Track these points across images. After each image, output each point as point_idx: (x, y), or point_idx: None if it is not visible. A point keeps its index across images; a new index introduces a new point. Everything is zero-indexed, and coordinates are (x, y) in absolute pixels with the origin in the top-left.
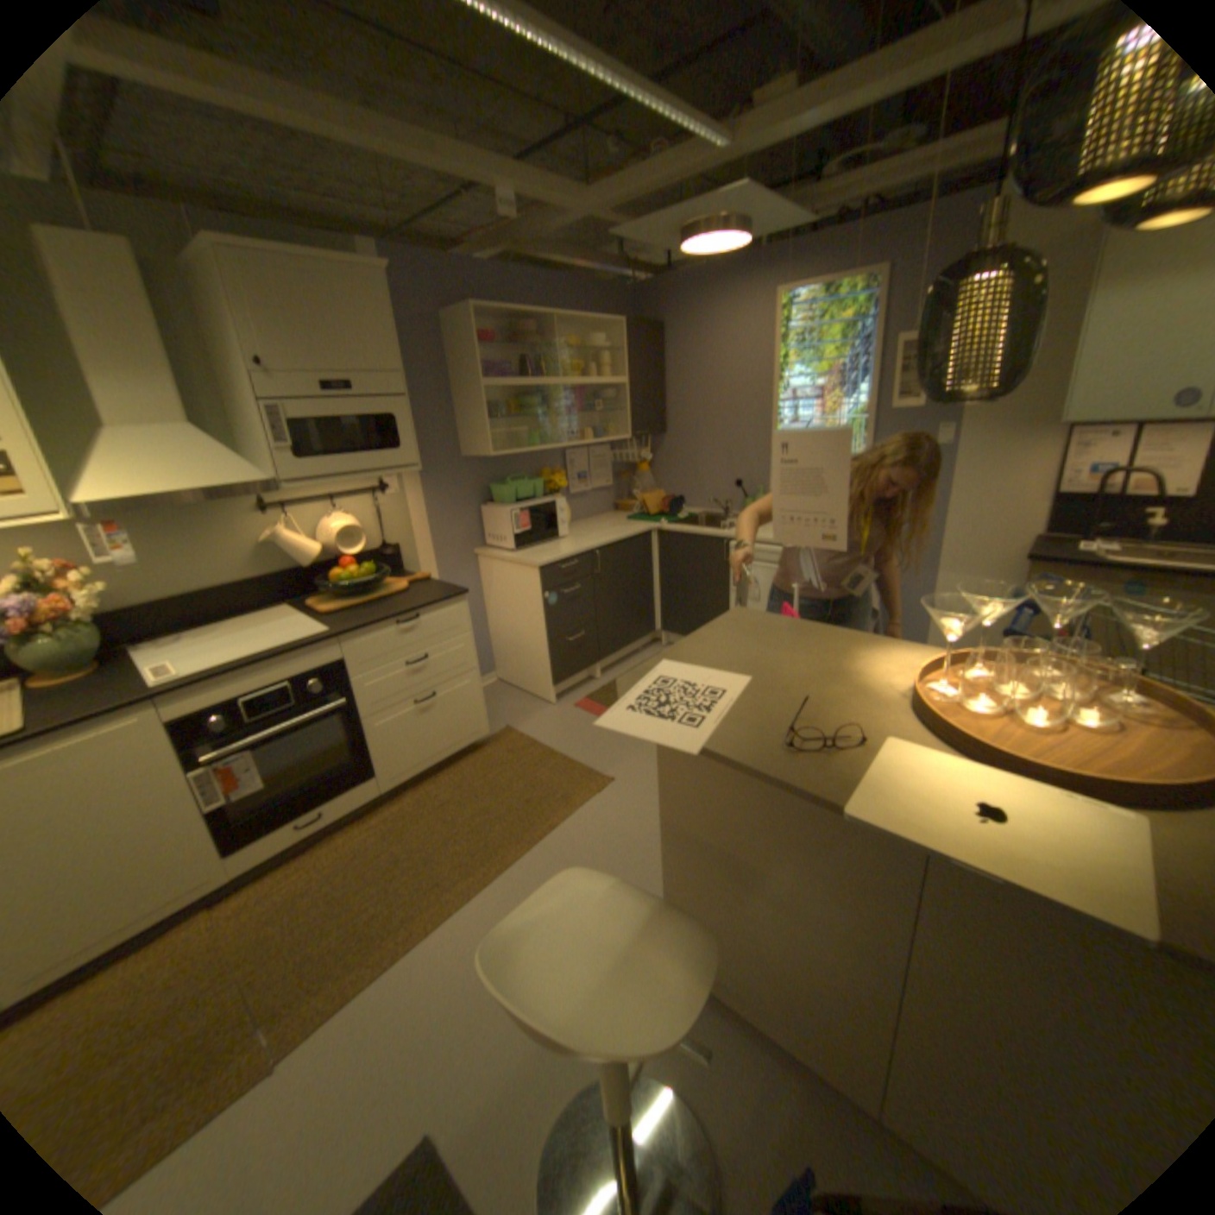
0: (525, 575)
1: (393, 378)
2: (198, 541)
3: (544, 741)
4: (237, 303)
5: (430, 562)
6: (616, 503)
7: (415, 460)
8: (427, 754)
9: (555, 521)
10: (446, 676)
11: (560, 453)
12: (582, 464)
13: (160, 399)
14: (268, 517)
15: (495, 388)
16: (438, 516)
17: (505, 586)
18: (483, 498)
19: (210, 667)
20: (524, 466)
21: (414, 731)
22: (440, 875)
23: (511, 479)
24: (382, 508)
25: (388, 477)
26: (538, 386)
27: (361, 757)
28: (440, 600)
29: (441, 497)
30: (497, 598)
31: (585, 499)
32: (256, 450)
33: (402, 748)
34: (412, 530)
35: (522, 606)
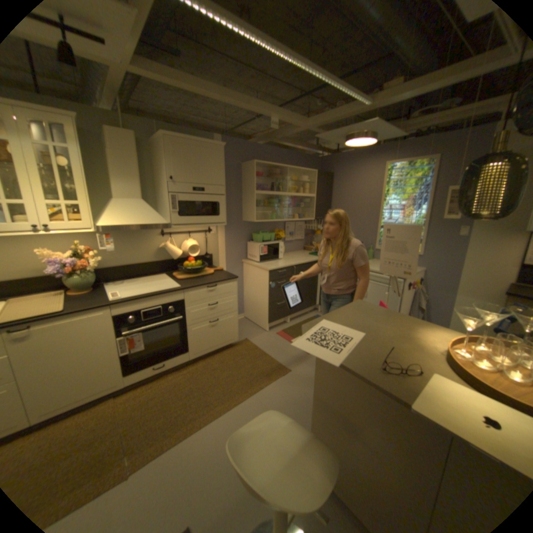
0: (262, 273)
1: (220, 188)
2: (136, 245)
3: (261, 348)
4: (167, 156)
5: (223, 263)
6: (304, 246)
7: (224, 221)
8: (211, 345)
9: (278, 251)
10: (223, 312)
11: (283, 223)
12: (292, 228)
13: (133, 189)
14: (164, 238)
15: (260, 194)
16: (229, 244)
17: (253, 277)
18: (248, 239)
19: (133, 296)
20: (267, 227)
21: (207, 335)
22: (209, 402)
23: (261, 232)
24: (208, 239)
25: (212, 227)
26: (277, 195)
27: (184, 342)
28: (226, 280)
29: (231, 237)
30: (248, 282)
31: (291, 243)
32: (164, 211)
33: (201, 341)
34: (218, 249)
35: (259, 286)
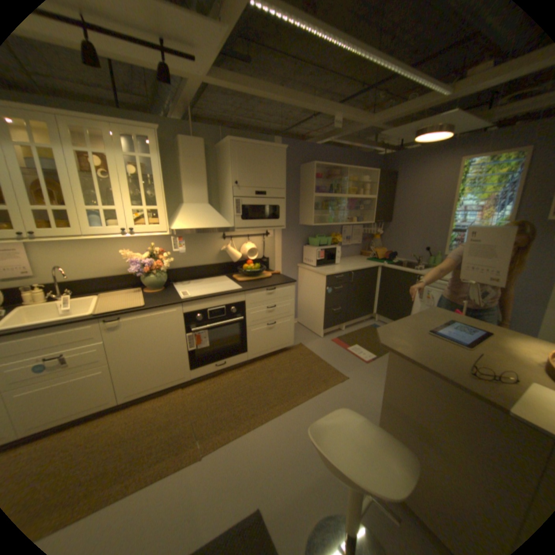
0: (319, 278)
1: (281, 191)
2: (201, 247)
3: (317, 353)
4: (234, 161)
5: (279, 267)
6: (362, 251)
7: (284, 224)
8: (268, 347)
9: (335, 256)
10: (281, 316)
11: (340, 227)
12: (349, 232)
13: (202, 195)
14: (225, 241)
15: (318, 197)
16: (286, 248)
17: (308, 281)
18: (304, 243)
19: (201, 295)
20: (324, 231)
21: (265, 336)
22: (269, 400)
23: (318, 236)
24: (265, 242)
25: (270, 230)
26: (336, 197)
27: (243, 342)
28: (285, 283)
29: (288, 240)
30: (303, 286)
31: (348, 248)
32: (228, 215)
33: (259, 342)
34: (275, 253)
35: (315, 291)
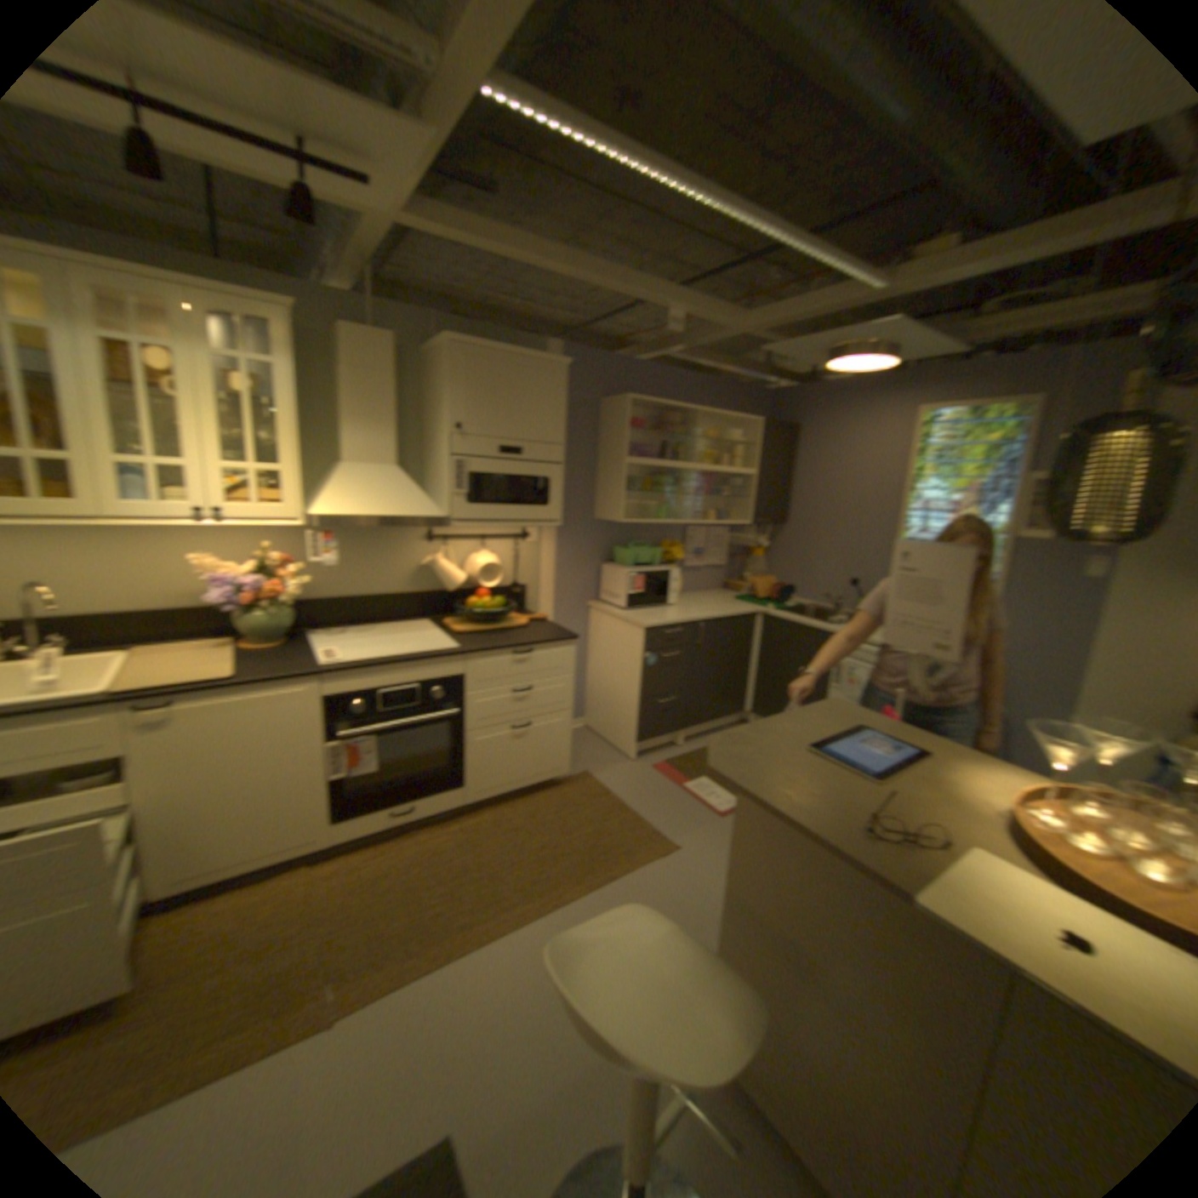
0: (633, 633)
1: (559, 449)
2: (382, 556)
3: (620, 794)
4: (459, 383)
5: (551, 605)
6: (728, 581)
7: (561, 517)
8: (514, 778)
9: (669, 588)
10: (546, 709)
11: (684, 528)
12: (703, 540)
13: (388, 446)
14: (436, 546)
15: (638, 465)
16: (567, 566)
17: (612, 639)
18: (608, 557)
19: (370, 658)
20: (650, 535)
21: (508, 753)
22: (506, 893)
23: (636, 545)
24: (523, 552)
25: (534, 528)
26: (676, 468)
27: (460, 765)
28: (556, 640)
29: (572, 551)
30: (602, 649)
31: (700, 573)
32: (443, 492)
33: (495, 766)
34: (543, 575)
35: (624, 660)
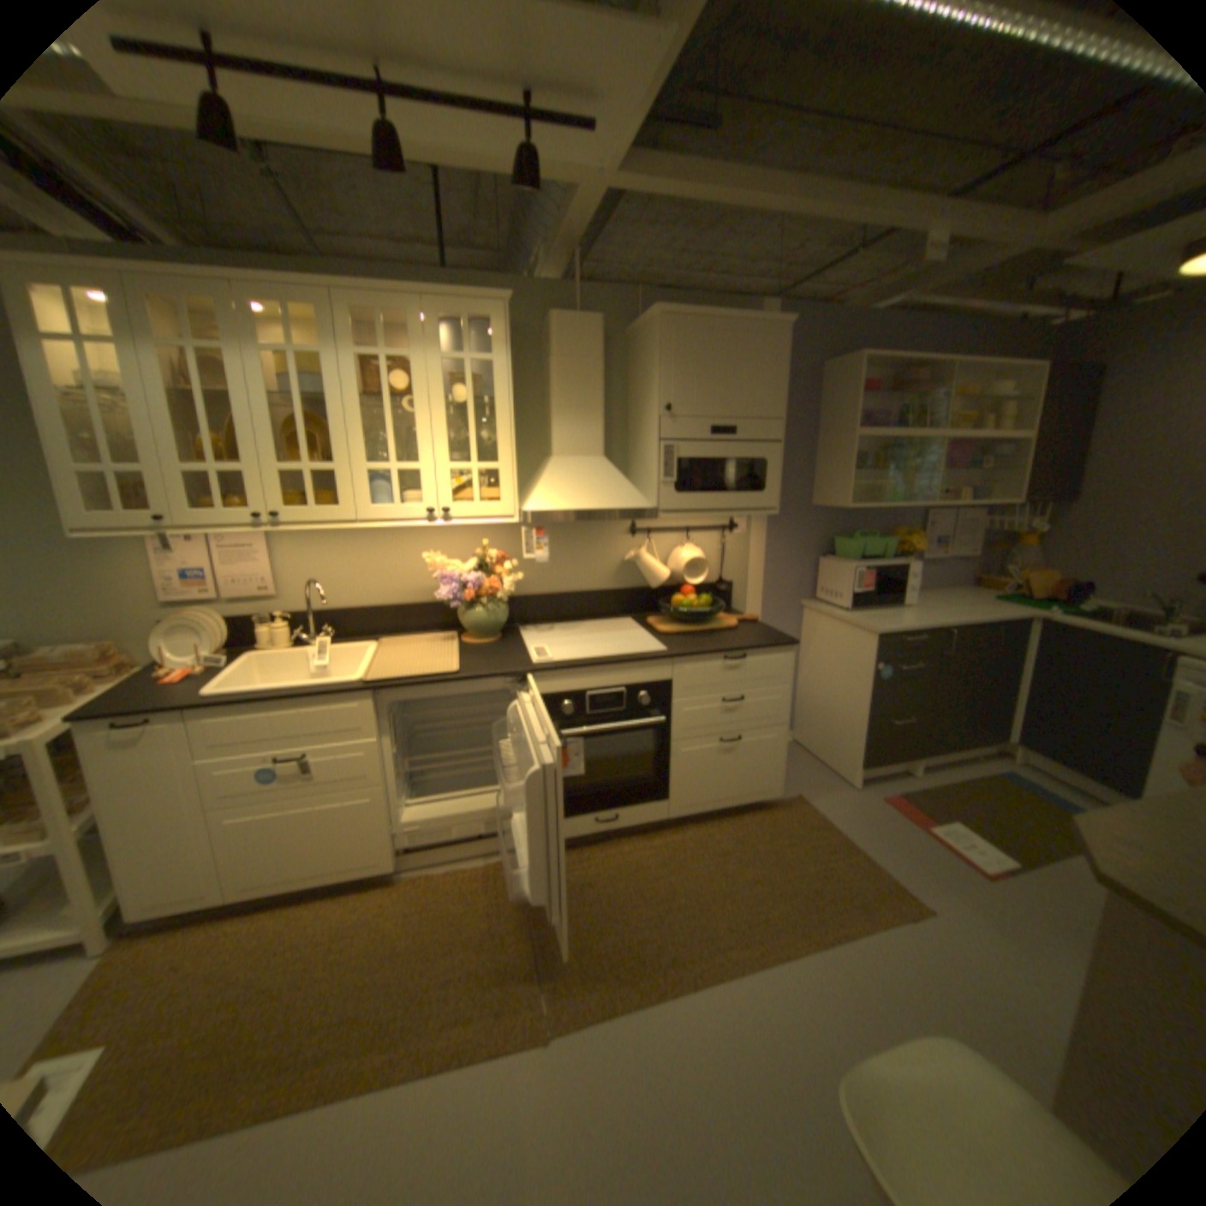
0: (859, 640)
1: (775, 426)
2: (583, 554)
3: (844, 831)
4: (666, 360)
5: (756, 605)
6: (981, 577)
7: (776, 504)
8: (718, 797)
9: (905, 586)
10: (756, 725)
11: (921, 513)
12: (947, 527)
13: (591, 438)
14: (635, 541)
15: (866, 439)
16: (776, 562)
17: (829, 646)
18: (824, 550)
19: (574, 660)
20: (877, 523)
21: (713, 770)
22: (716, 933)
23: (860, 535)
24: (727, 547)
25: (739, 519)
26: (916, 438)
27: (662, 778)
28: (770, 647)
29: (782, 544)
30: (815, 657)
31: (941, 567)
32: (645, 483)
33: (698, 782)
34: (747, 572)
35: (845, 672)
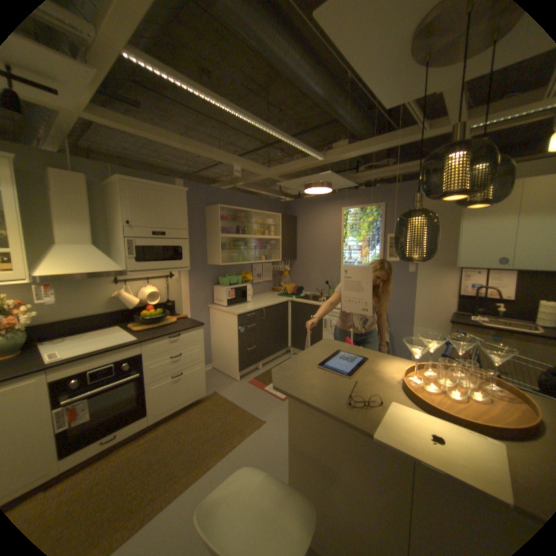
0: (231, 318)
1: (184, 232)
2: (84, 294)
3: (232, 400)
4: (124, 200)
5: (188, 309)
6: (273, 287)
7: (188, 265)
8: (174, 404)
9: (246, 294)
10: (189, 364)
11: (250, 265)
12: (259, 270)
13: (83, 234)
14: (118, 285)
15: (225, 237)
16: (194, 289)
17: (221, 322)
18: (215, 282)
19: (77, 355)
20: (234, 269)
21: (169, 392)
22: (173, 473)
23: (228, 275)
24: (170, 284)
25: (174, 271)
26: (244, 238)
27: (141, 405)
28: (191, 327)
29: (196, 281)
30: (216, 328)
31: (260, 285)
32: (119, 257)
33: (162, 400)
34: (181, 295)
35: (228, 332)
